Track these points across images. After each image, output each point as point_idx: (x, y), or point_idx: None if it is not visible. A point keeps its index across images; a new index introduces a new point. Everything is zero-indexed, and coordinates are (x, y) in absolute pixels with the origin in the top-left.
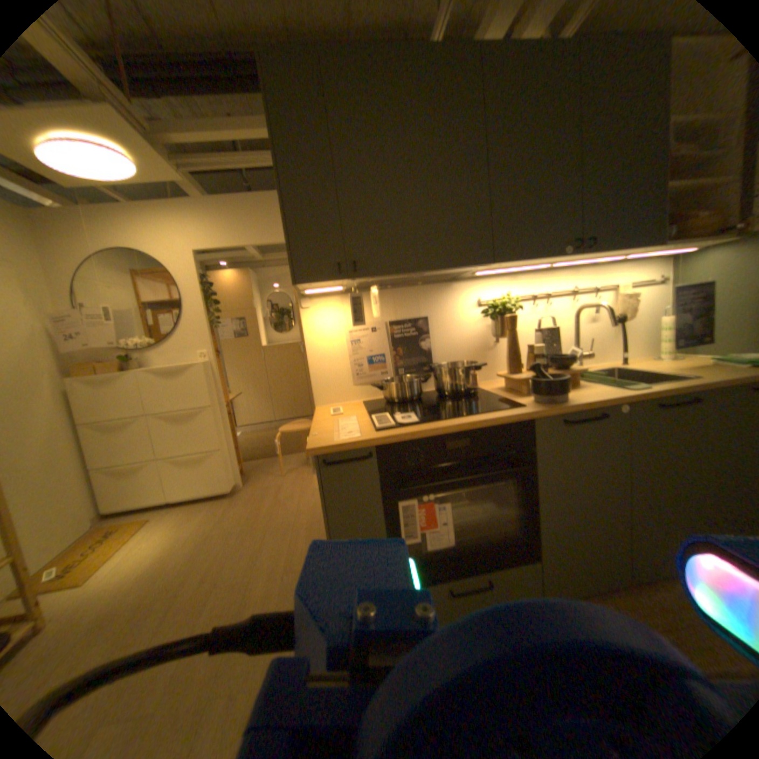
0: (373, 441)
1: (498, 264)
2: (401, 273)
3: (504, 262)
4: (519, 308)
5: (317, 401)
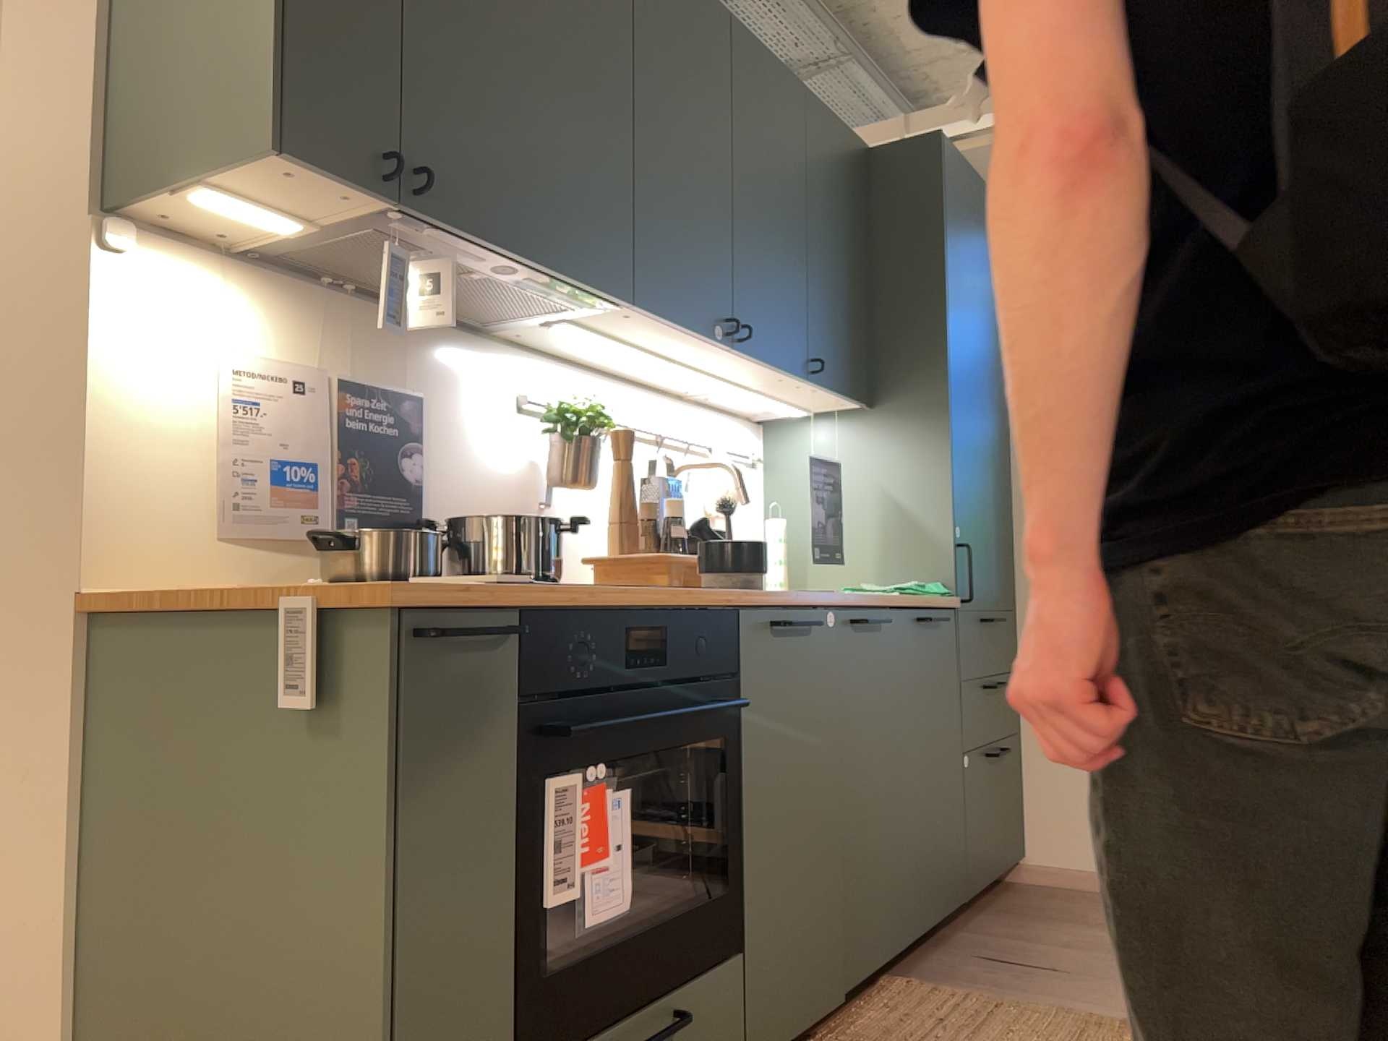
0: (522, 595)
1: (618, 315)
2: (488, 249)
3: (635, 314)
4: (601, 434)
5: (92, 573)
